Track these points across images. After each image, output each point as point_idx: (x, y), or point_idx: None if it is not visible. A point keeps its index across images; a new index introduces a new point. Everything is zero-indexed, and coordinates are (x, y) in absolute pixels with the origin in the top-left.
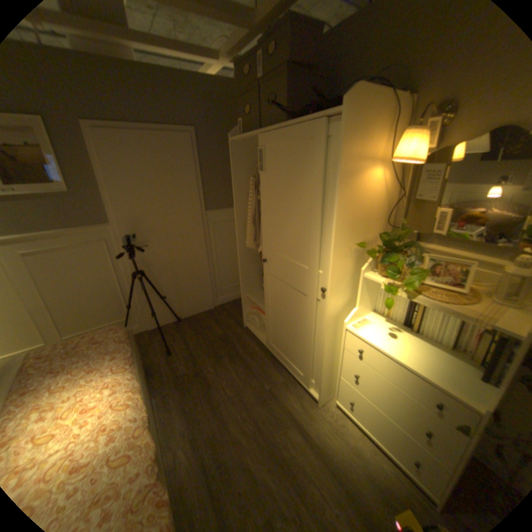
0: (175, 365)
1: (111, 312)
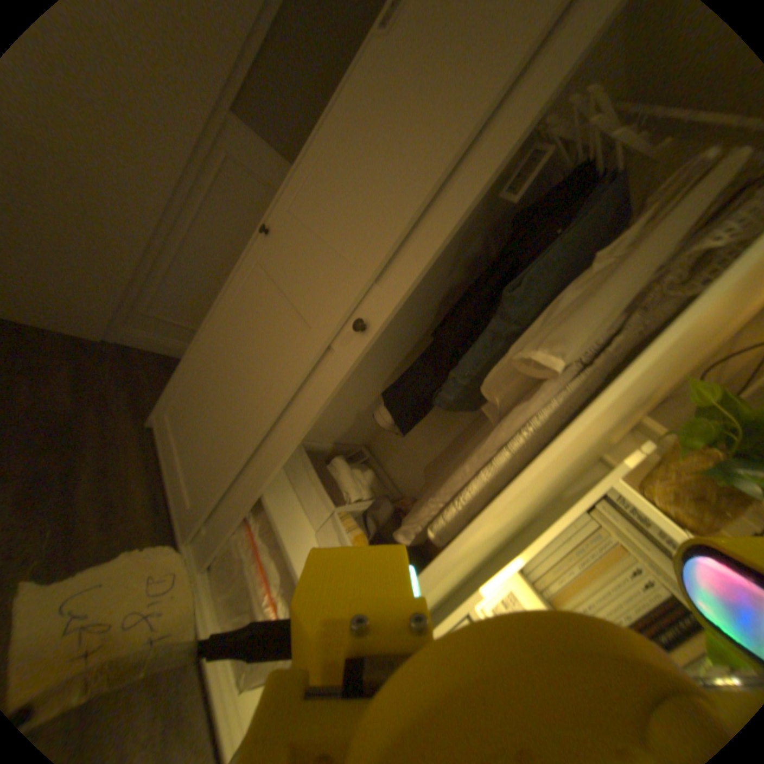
0: None
1: None
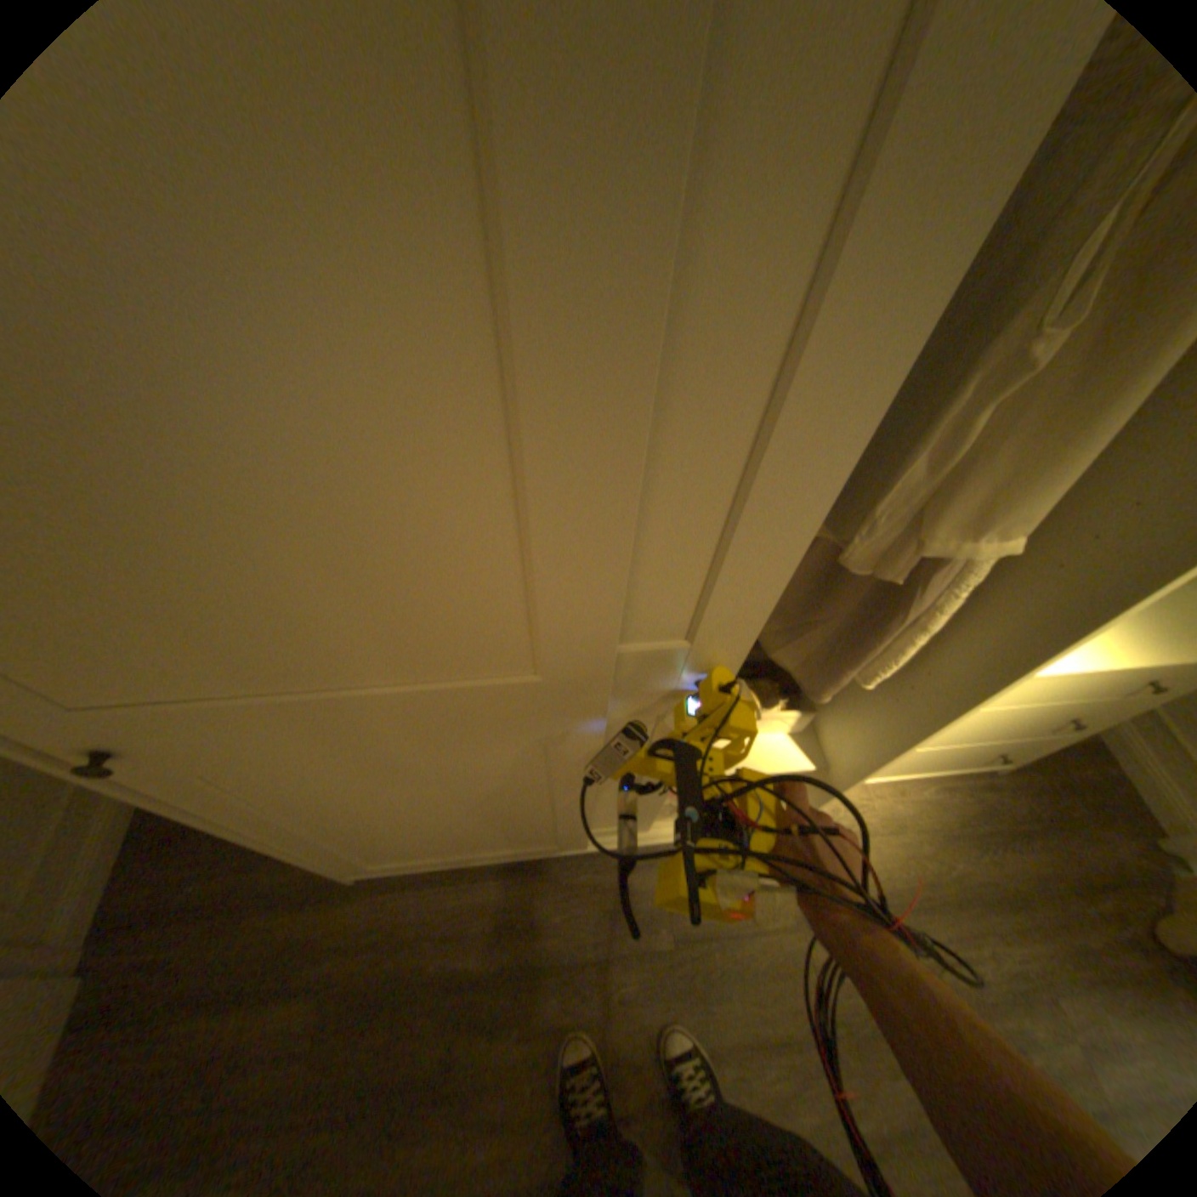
0: None
1: None
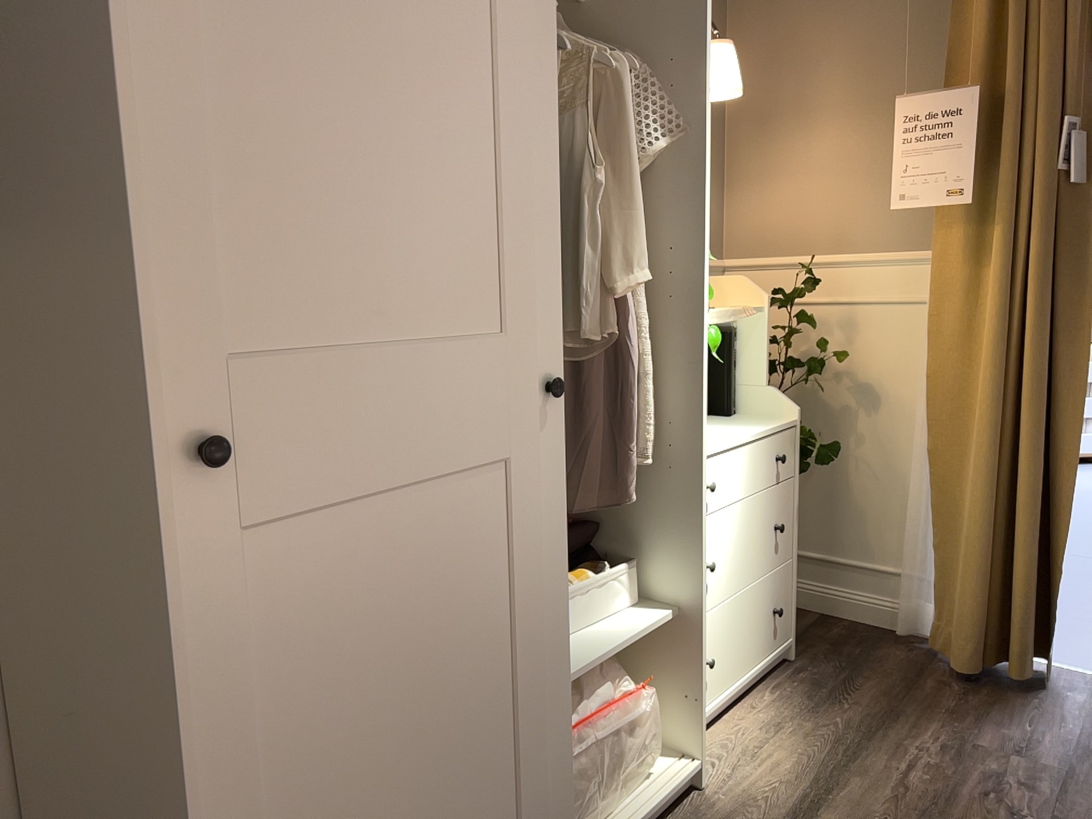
0: None
1: None
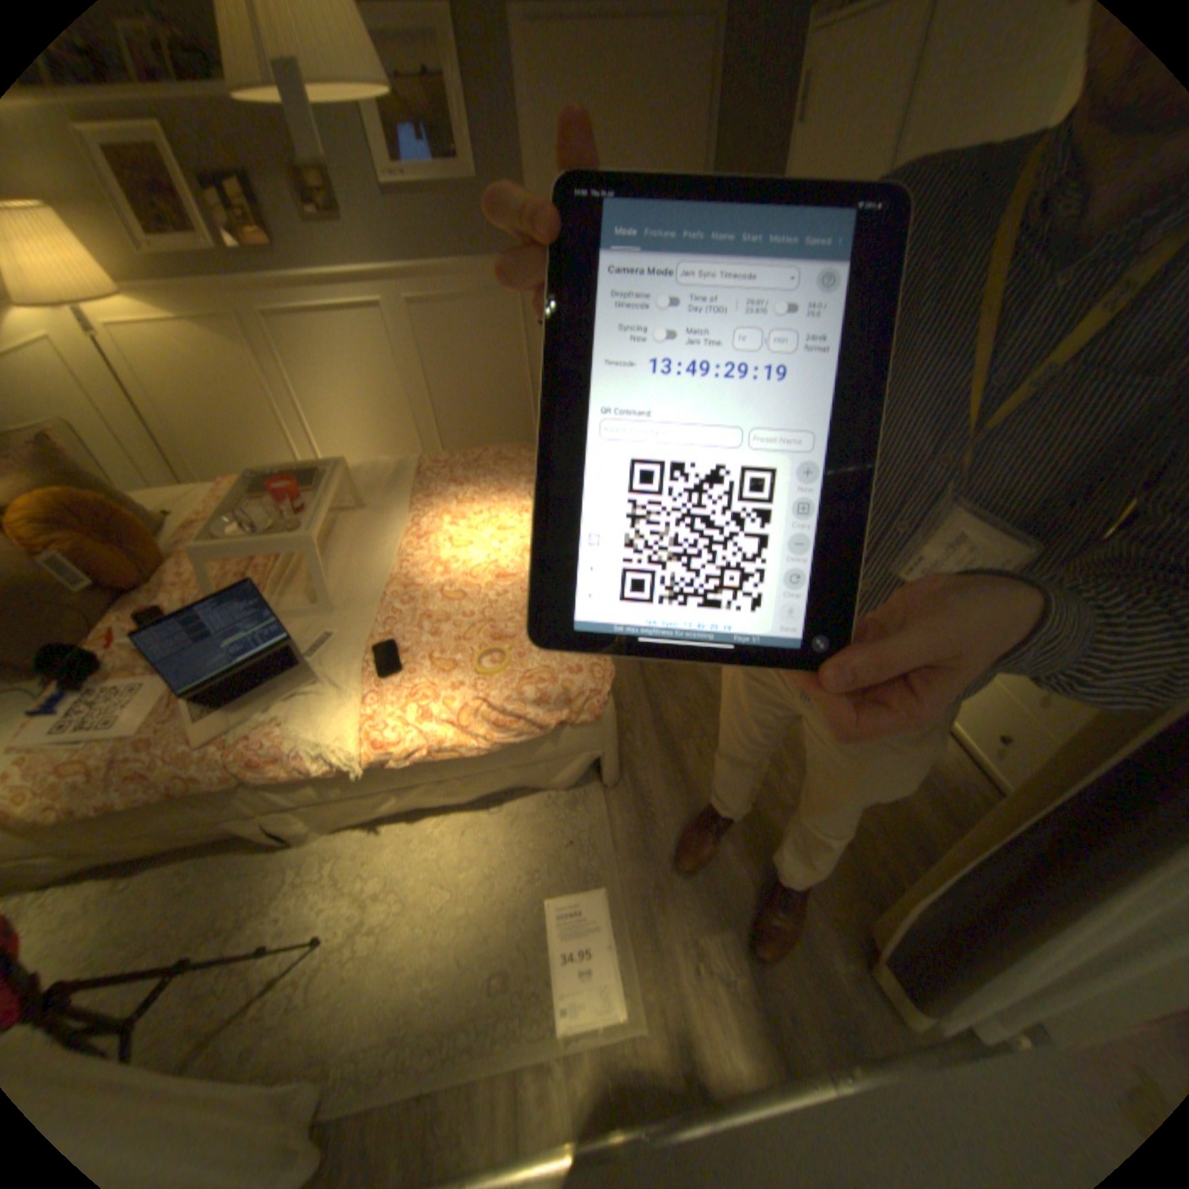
0: None
1: (514, 431)
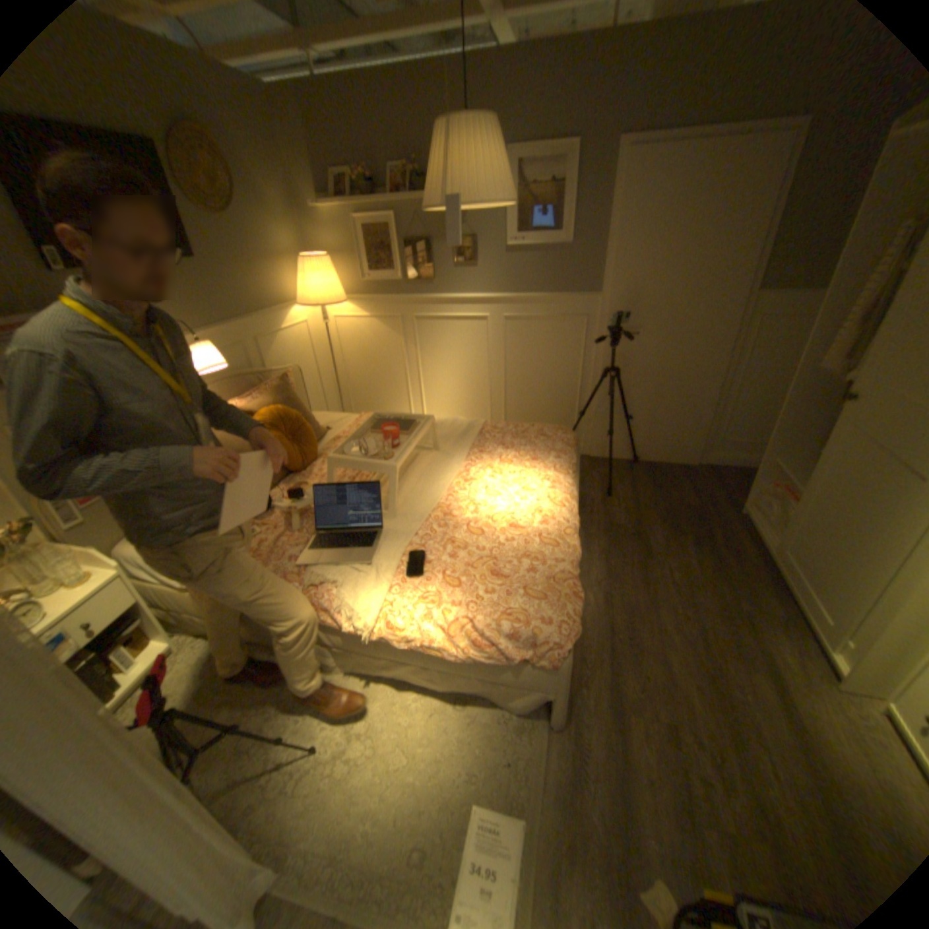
0: (613, 511)
1: (559, 414)
